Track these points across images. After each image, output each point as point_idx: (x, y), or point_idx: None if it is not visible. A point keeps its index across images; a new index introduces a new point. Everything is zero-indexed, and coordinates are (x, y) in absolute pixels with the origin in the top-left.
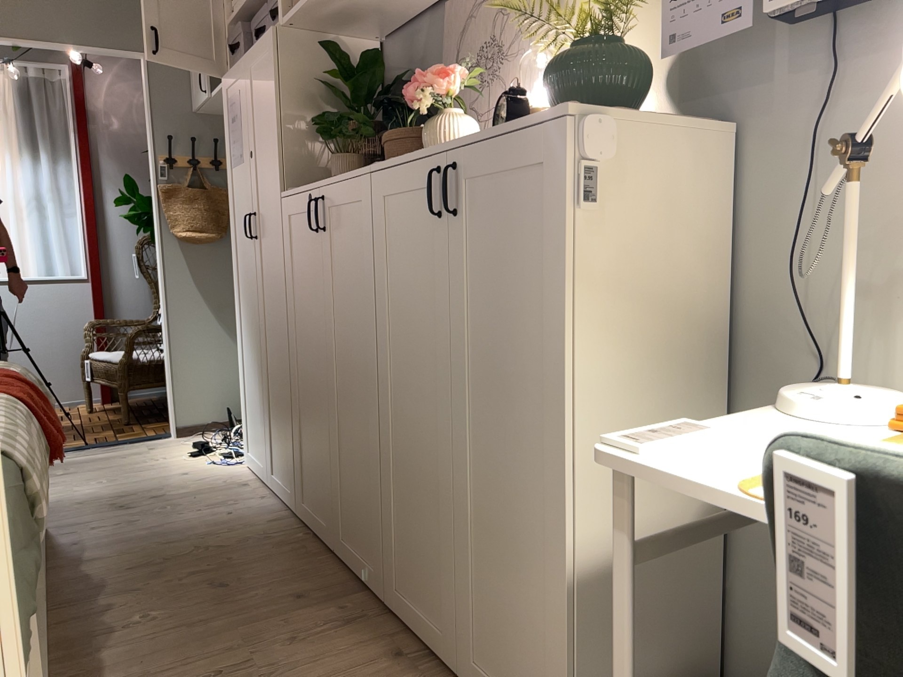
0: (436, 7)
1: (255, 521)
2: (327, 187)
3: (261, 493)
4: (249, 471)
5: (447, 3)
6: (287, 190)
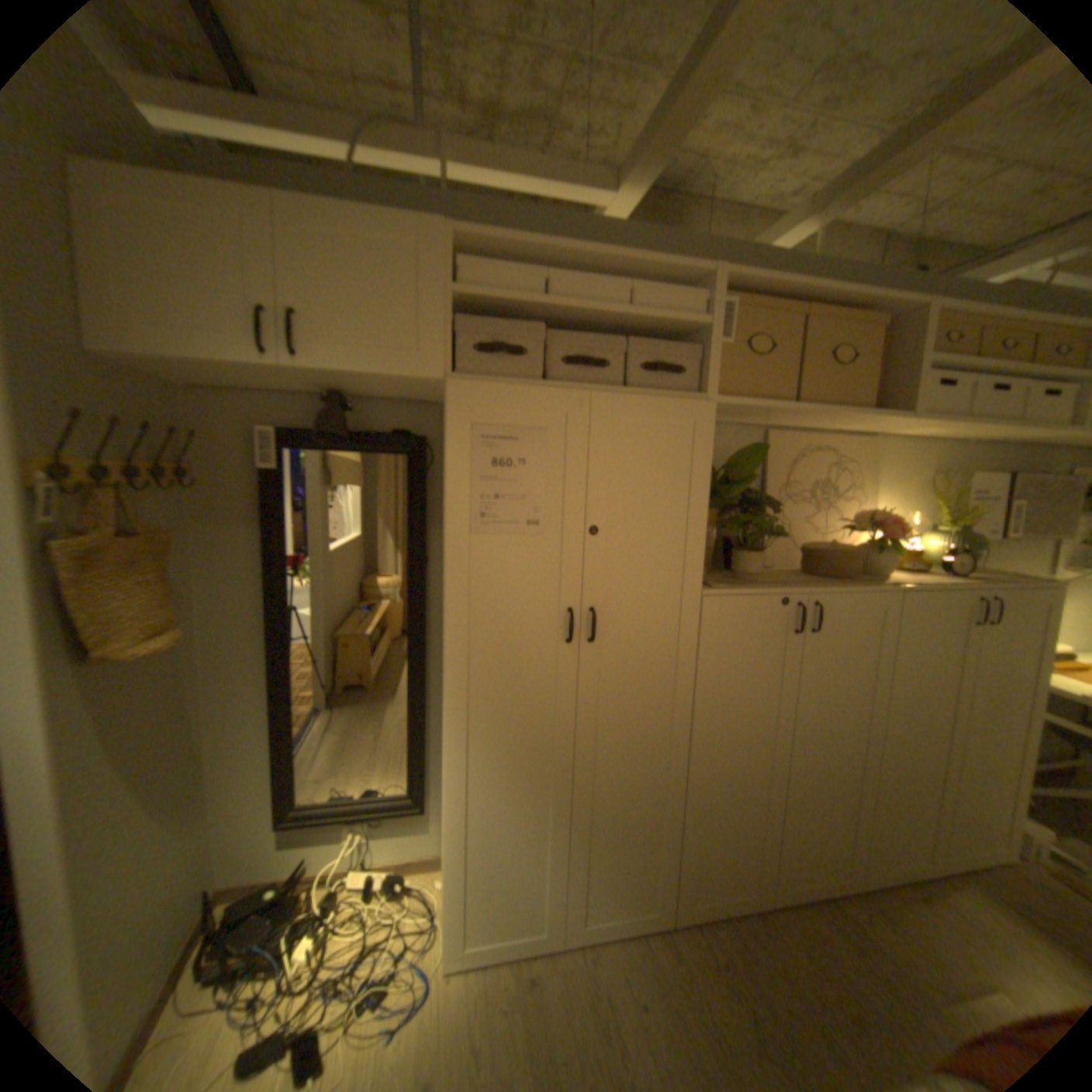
0: (746, 426)
1: (672, 977)
2: (830, 596)
3: (572, 963)
4: (474, 972)
5: (761, 430)
6: (718, 589)
